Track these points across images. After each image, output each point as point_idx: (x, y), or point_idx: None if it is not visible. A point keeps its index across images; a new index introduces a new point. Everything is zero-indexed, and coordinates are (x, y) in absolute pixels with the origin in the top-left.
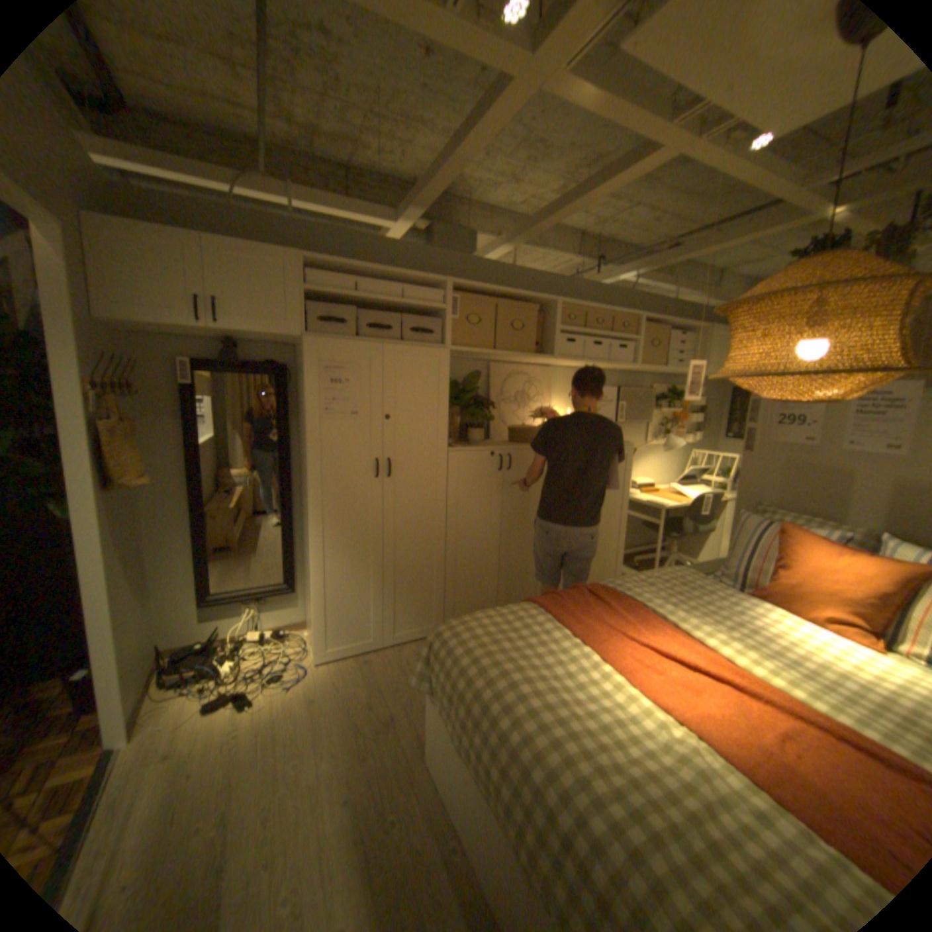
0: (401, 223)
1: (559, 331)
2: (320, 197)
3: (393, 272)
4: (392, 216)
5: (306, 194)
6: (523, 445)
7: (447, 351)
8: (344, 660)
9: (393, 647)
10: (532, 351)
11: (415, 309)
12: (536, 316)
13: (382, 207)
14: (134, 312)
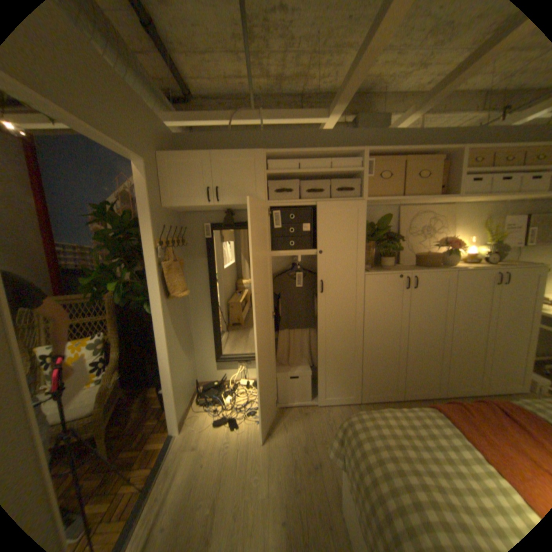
0: (331, 117)
1: (465, 173)
2: (279, 114)
3: (324, 151)
4: (325, 114)
5: (270, 114)
6: (429, 269)
7: (365, 202)
8: (293, 410)
9: (324, 408)
10: (438, 193)
11: (340, 175)
12: (442, 164)
13: (318, 110)
14: (179, 202)
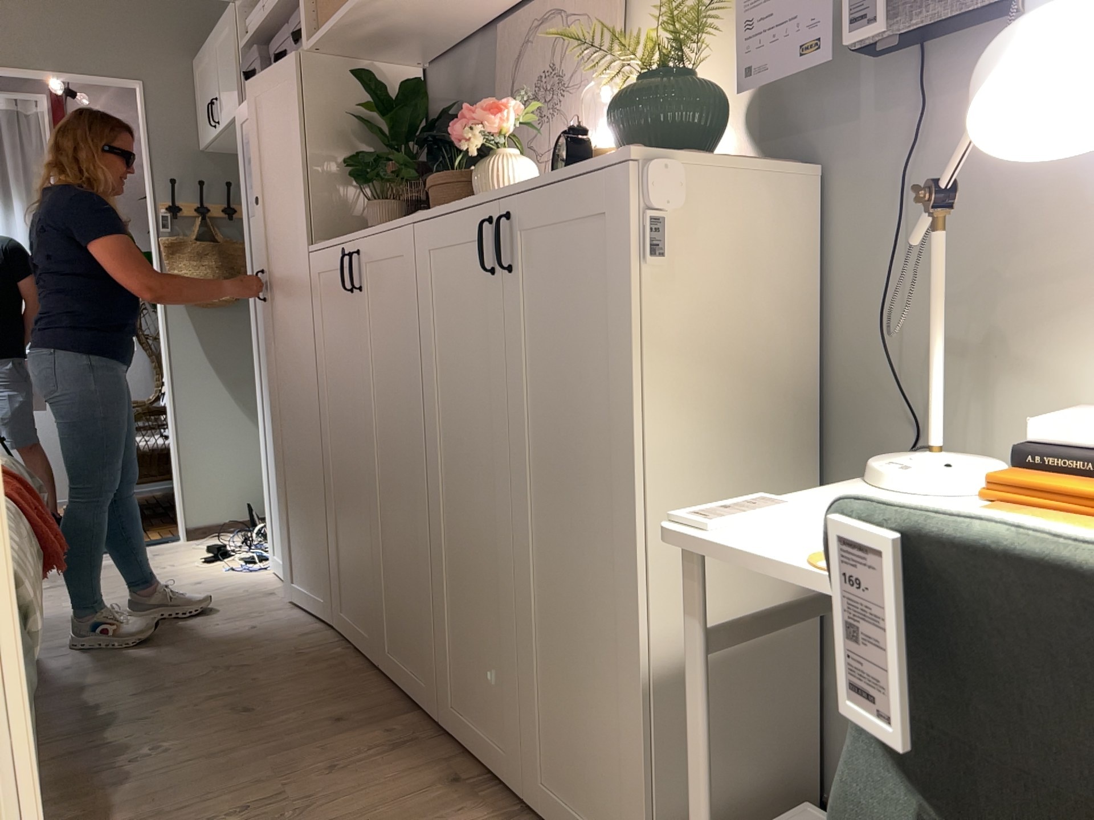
0: None
1: None
2: None
3: None
4: None
5: None
6: (386, 225)
7: (297, 54)
8: (277, 582)
9: (300, 602)
10: None
11: None
12: None
13: None
14: (204, 136)
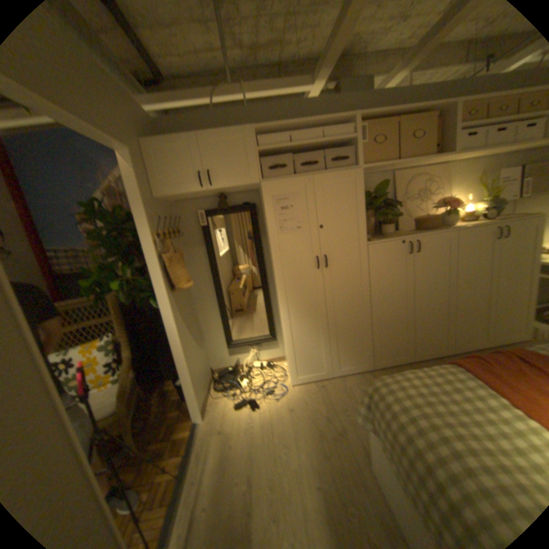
0: (316, 84)
1: (460, 129)
2: (261, 86)
3: (314, 121)
4: (310, 81)
5: (253, 87)
6: (430, 231)
7: (361, 170)
8: (310, 385)
9: (340, 378)
10: (433, 153)
11: (333, 145)
12: (436, 122)
13: (302, 77)
14: (171, 191)
